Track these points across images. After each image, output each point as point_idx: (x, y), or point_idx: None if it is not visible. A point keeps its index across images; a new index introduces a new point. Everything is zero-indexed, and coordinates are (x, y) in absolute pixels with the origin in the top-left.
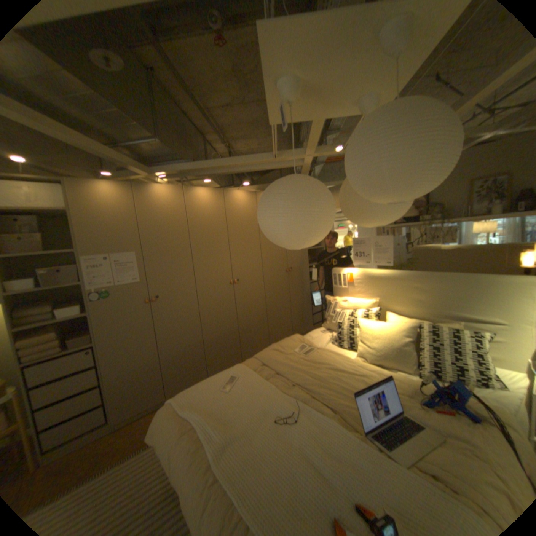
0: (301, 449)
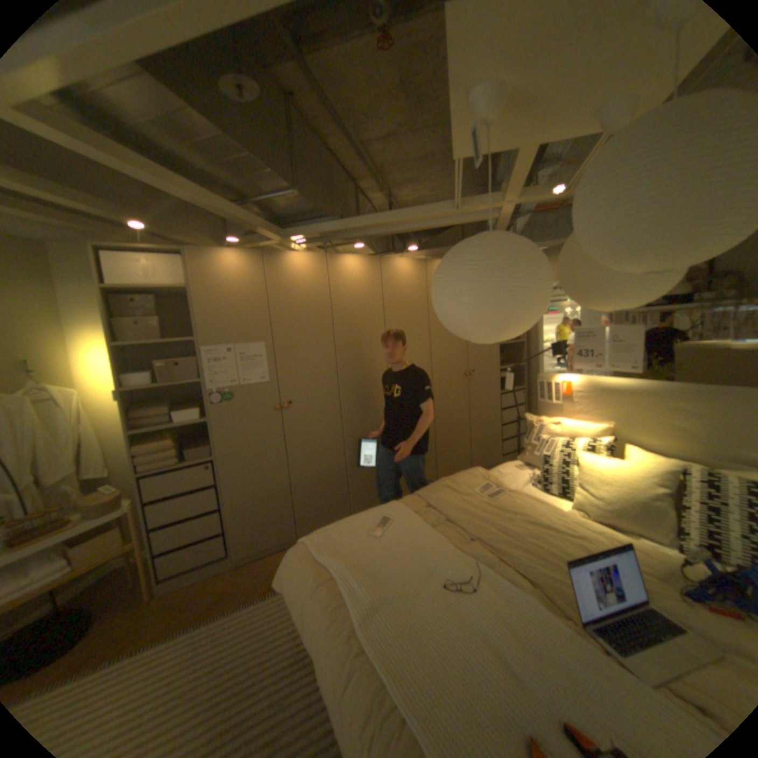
0: (482, 630)
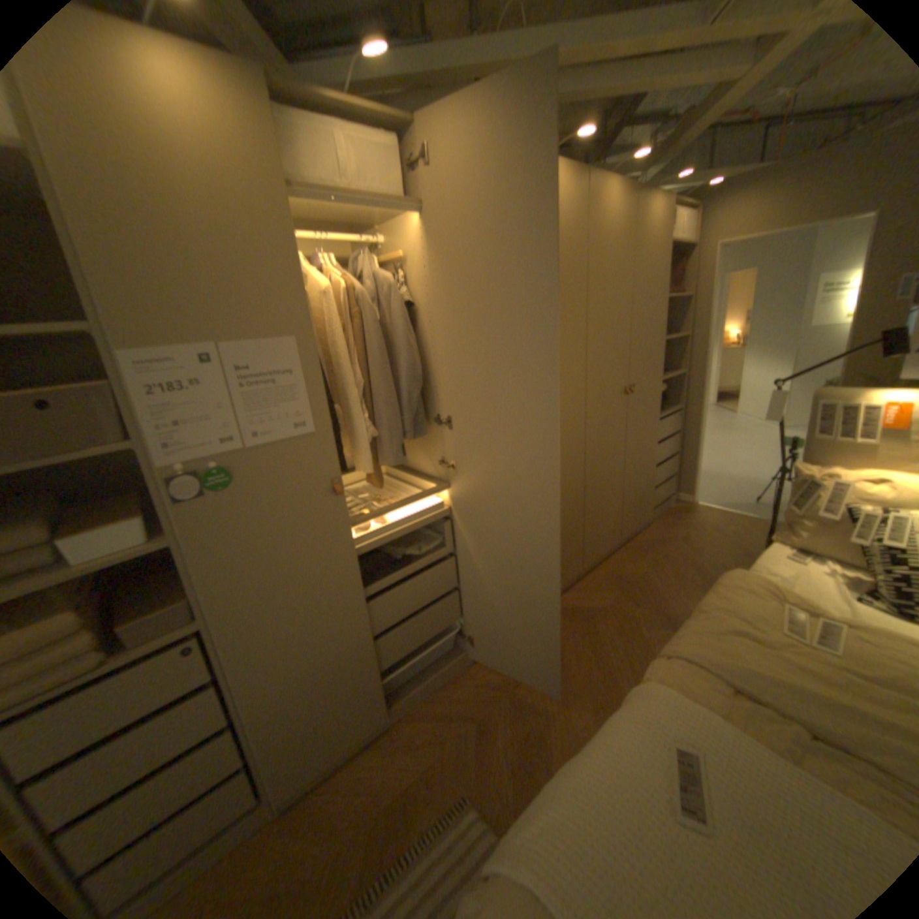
0: None
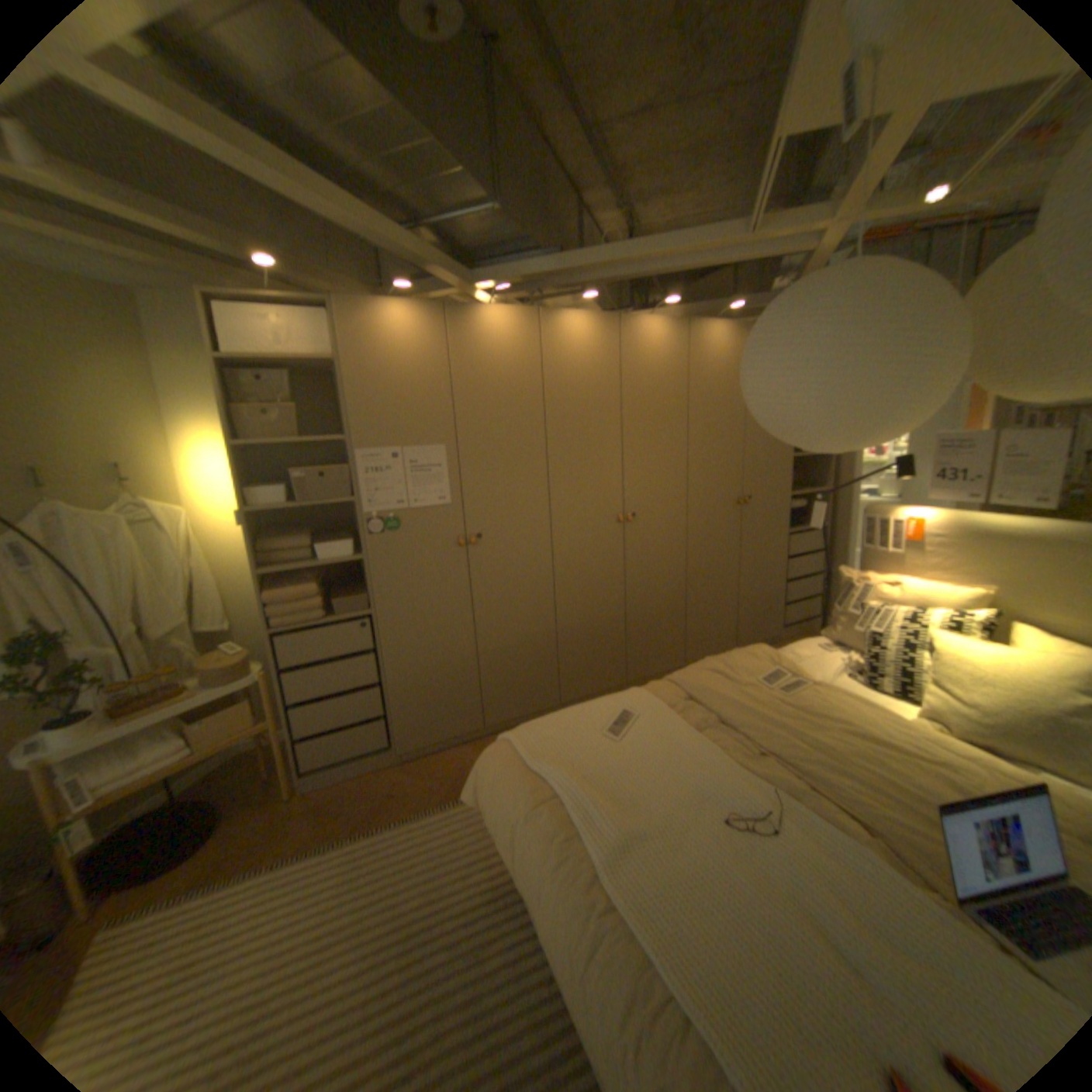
0: (795, 894)
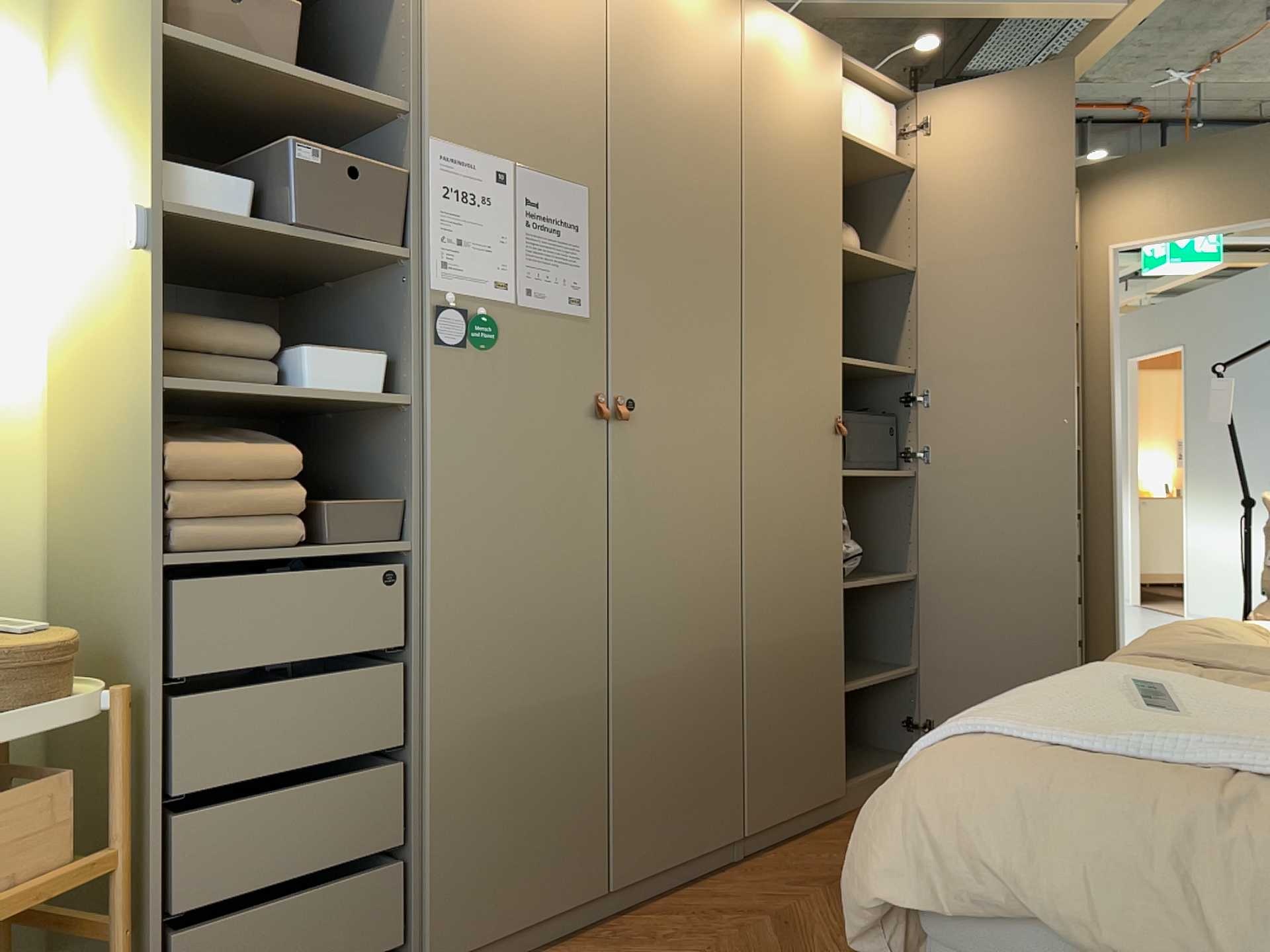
0: None
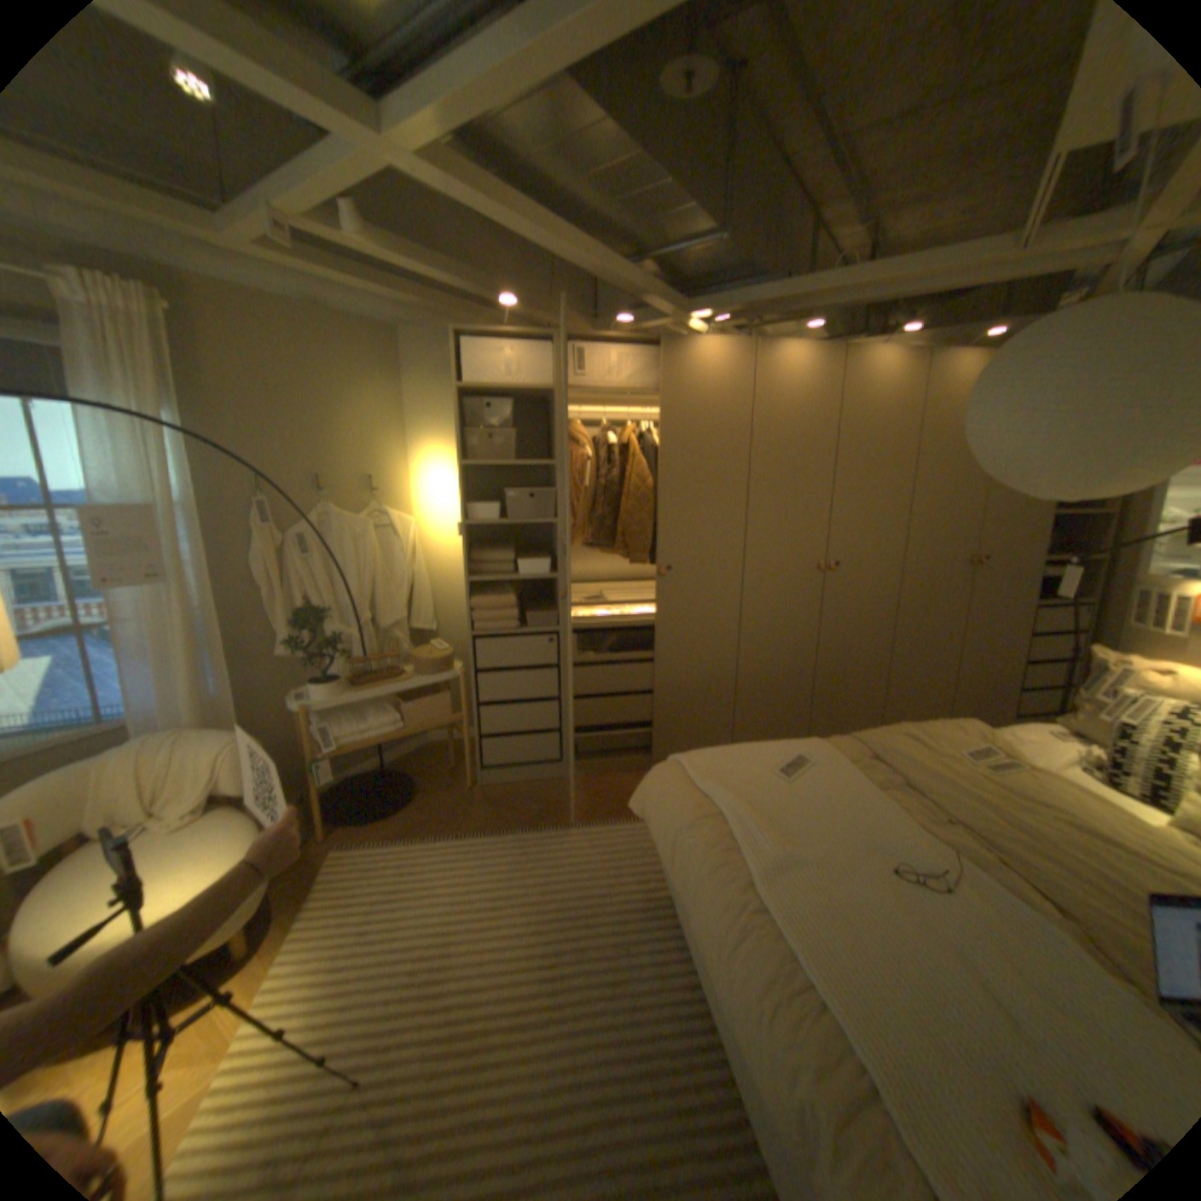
0: (959, 945)
